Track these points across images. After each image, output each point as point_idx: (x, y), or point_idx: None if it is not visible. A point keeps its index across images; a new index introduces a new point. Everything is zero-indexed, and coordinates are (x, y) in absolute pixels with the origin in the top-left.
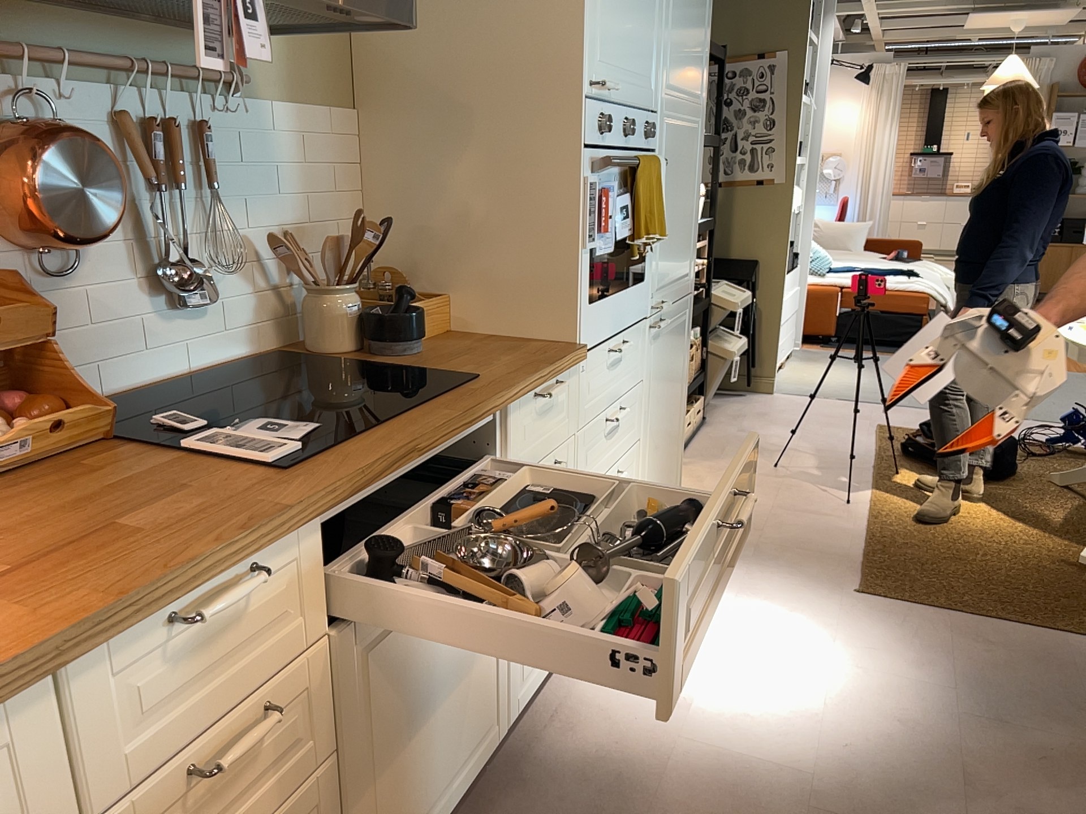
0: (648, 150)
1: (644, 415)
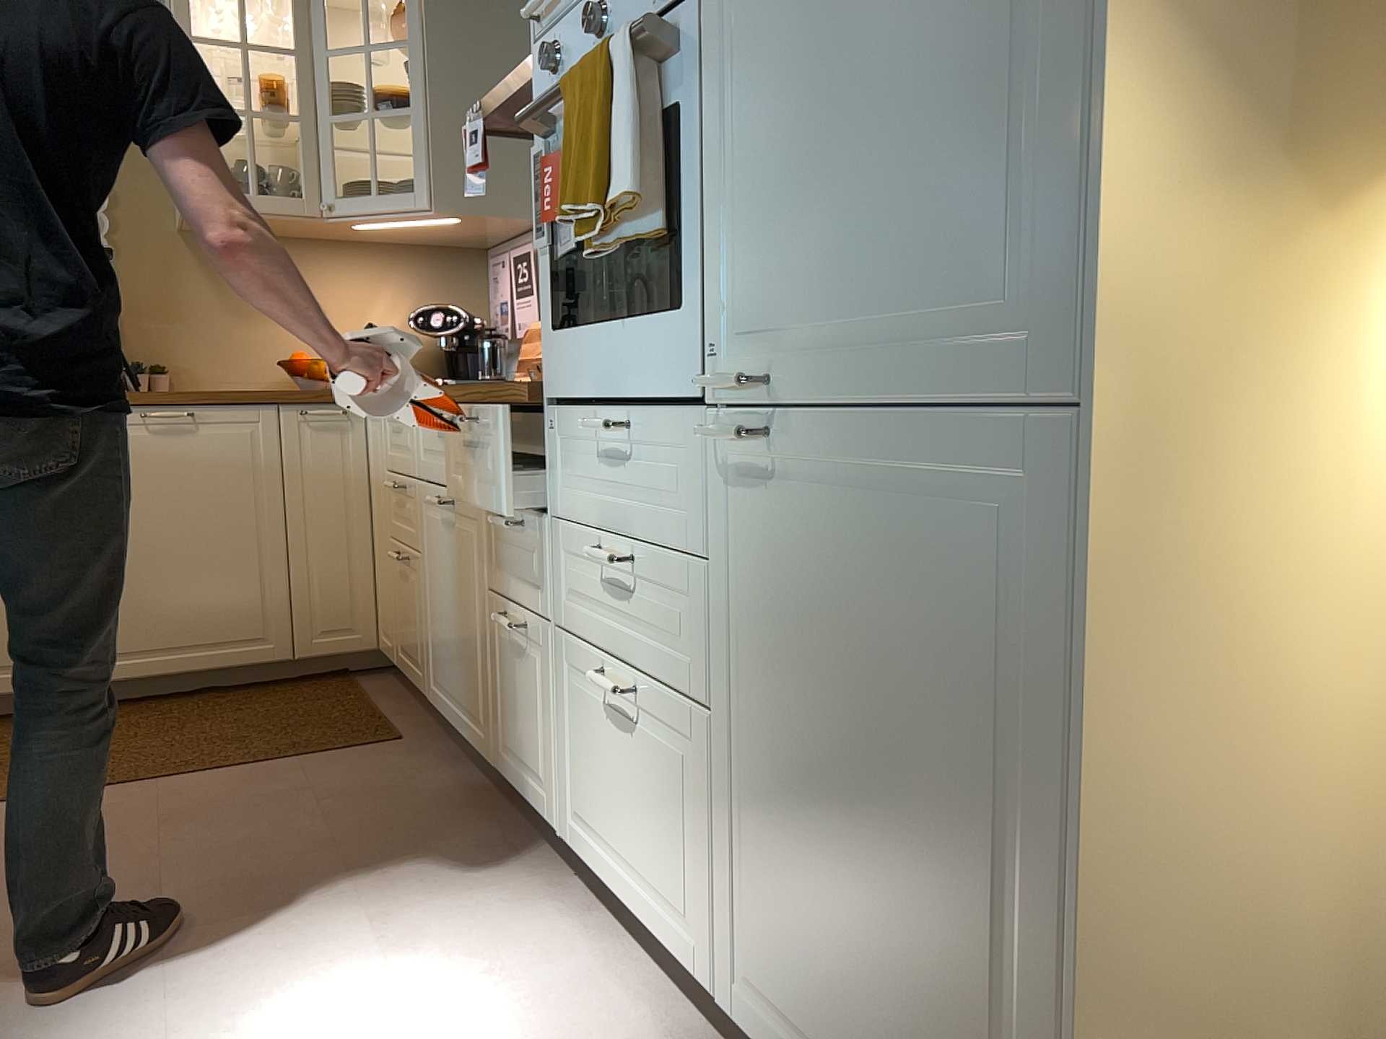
0: (676, 5)
1: (723, 663)
